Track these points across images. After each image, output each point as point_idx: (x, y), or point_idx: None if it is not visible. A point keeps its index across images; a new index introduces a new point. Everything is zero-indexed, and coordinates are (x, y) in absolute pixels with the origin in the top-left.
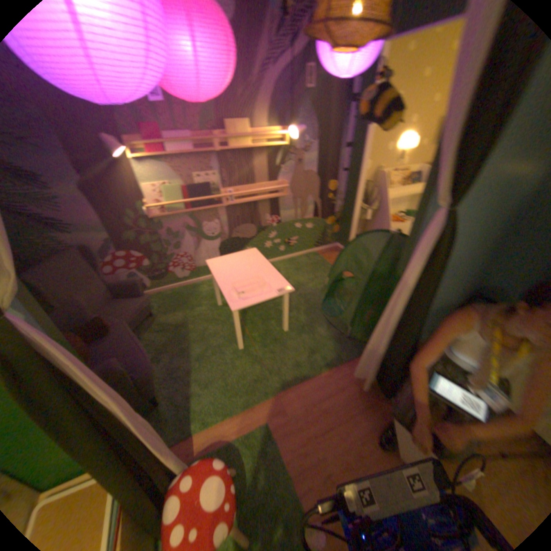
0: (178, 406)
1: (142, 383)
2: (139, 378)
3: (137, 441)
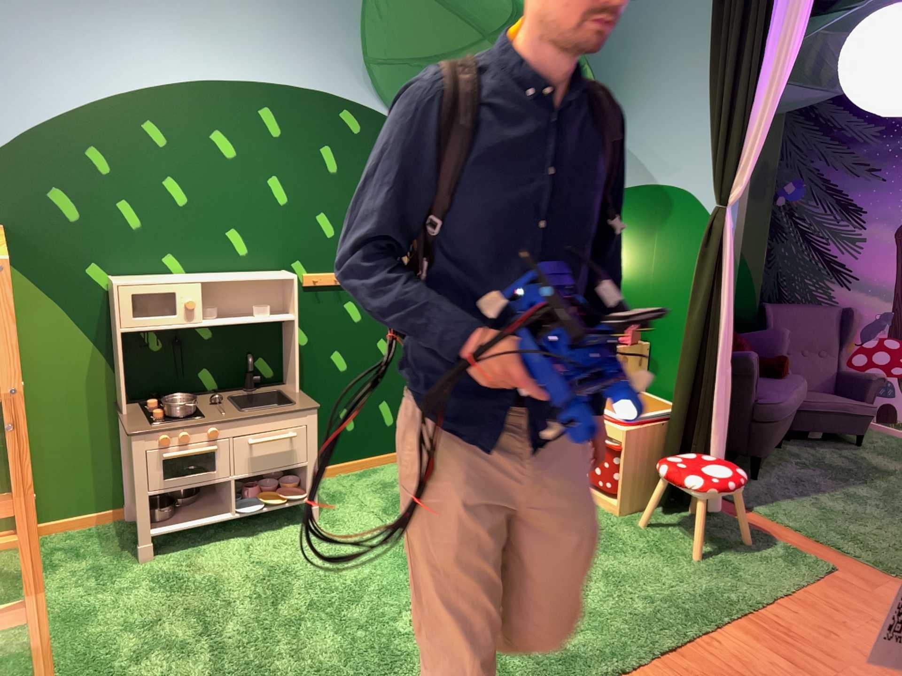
0: (761, 490)
1: (750, 413)
2: (751, 404)
3: (705, 366)
